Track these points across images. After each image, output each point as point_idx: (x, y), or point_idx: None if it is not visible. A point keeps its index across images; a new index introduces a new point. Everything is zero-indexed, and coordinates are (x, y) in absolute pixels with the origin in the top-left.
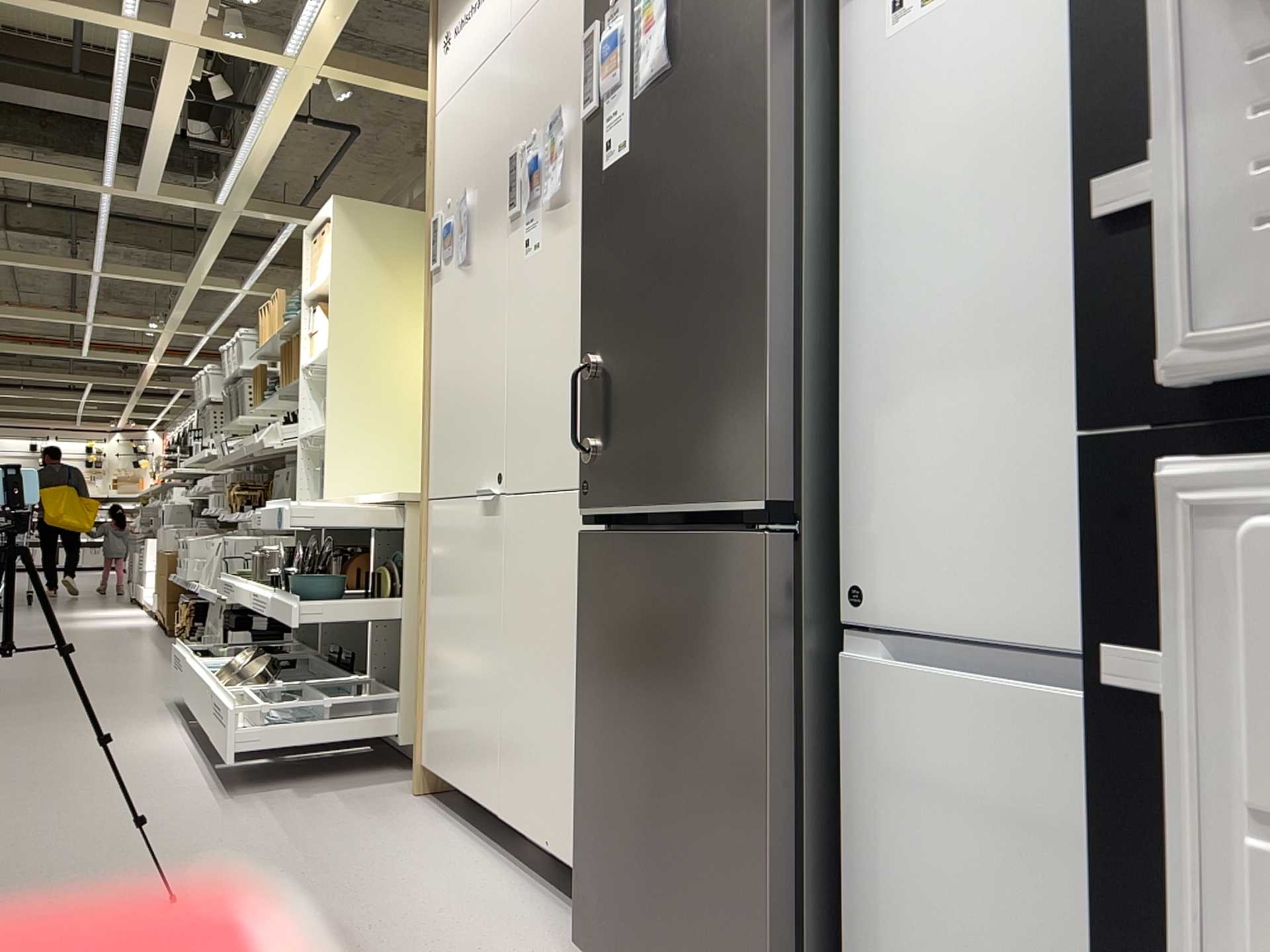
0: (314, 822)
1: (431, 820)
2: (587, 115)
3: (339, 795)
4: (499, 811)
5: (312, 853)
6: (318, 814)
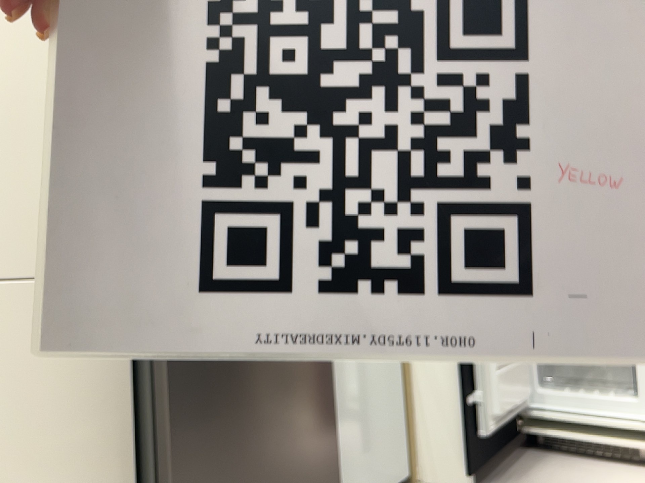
0: None
1: None
2: None
3: None
4: None
5: None
6: None
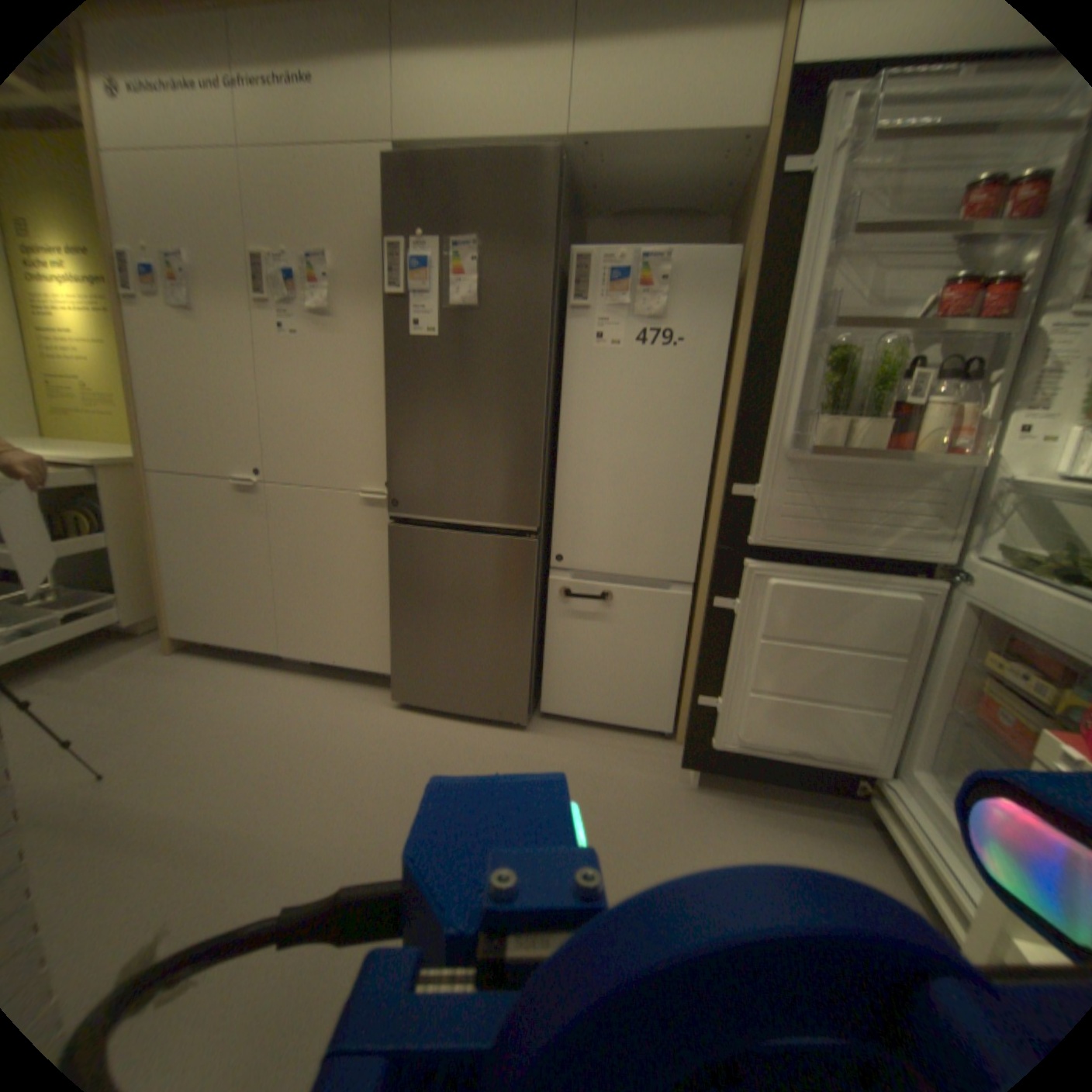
0: (114, 694)
1: (204, 667)
2: (390, 293)
3: (102, 672)
4: (278, 652)
5: (150, 712)
6: (107, 689)
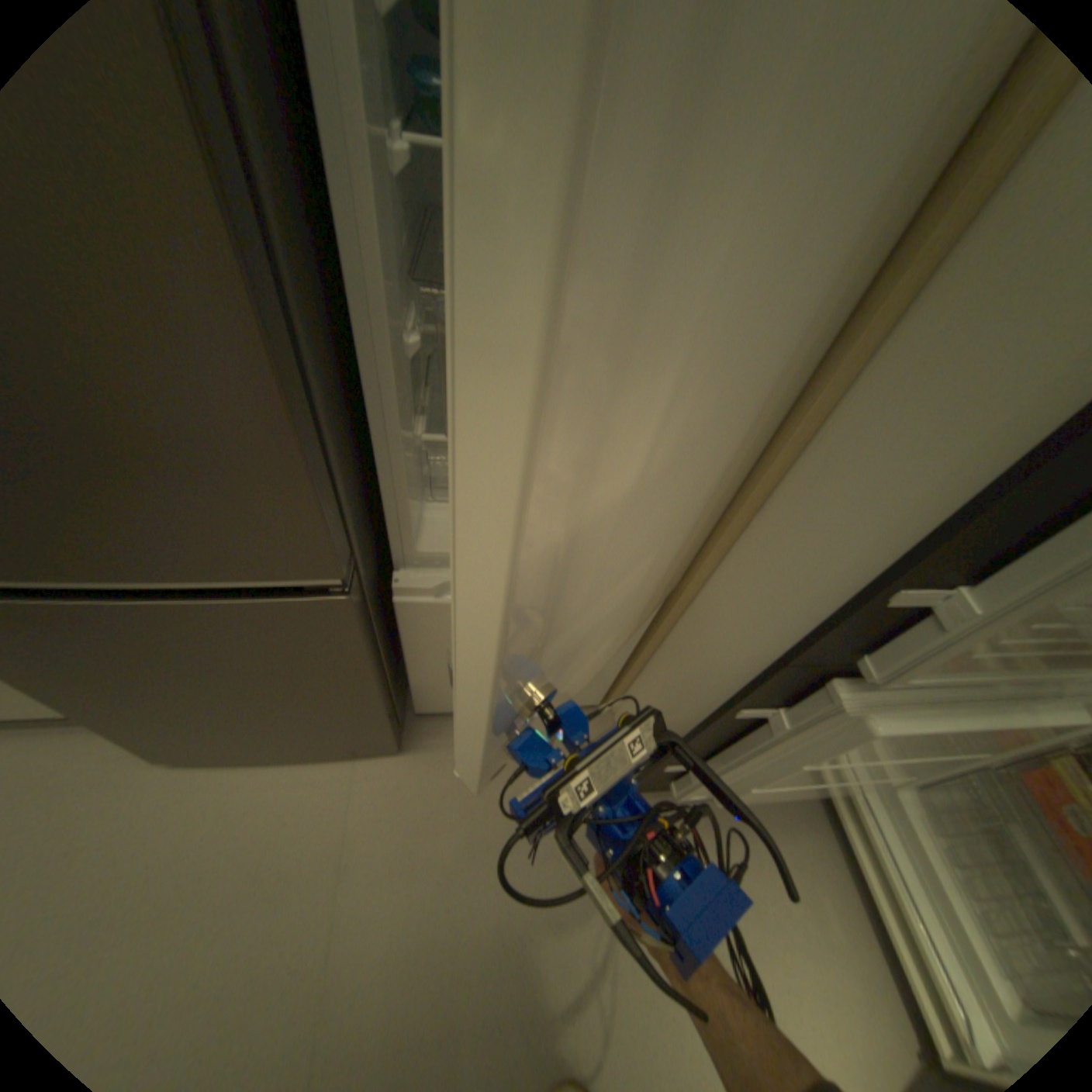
0: None
1: None
2: None
3: None
4: None
5: None
6: None
